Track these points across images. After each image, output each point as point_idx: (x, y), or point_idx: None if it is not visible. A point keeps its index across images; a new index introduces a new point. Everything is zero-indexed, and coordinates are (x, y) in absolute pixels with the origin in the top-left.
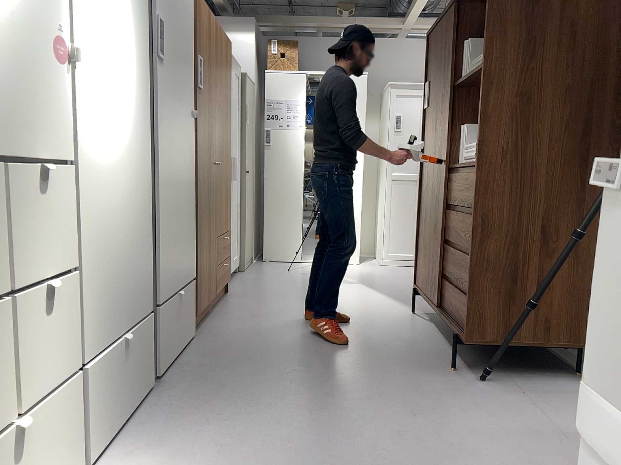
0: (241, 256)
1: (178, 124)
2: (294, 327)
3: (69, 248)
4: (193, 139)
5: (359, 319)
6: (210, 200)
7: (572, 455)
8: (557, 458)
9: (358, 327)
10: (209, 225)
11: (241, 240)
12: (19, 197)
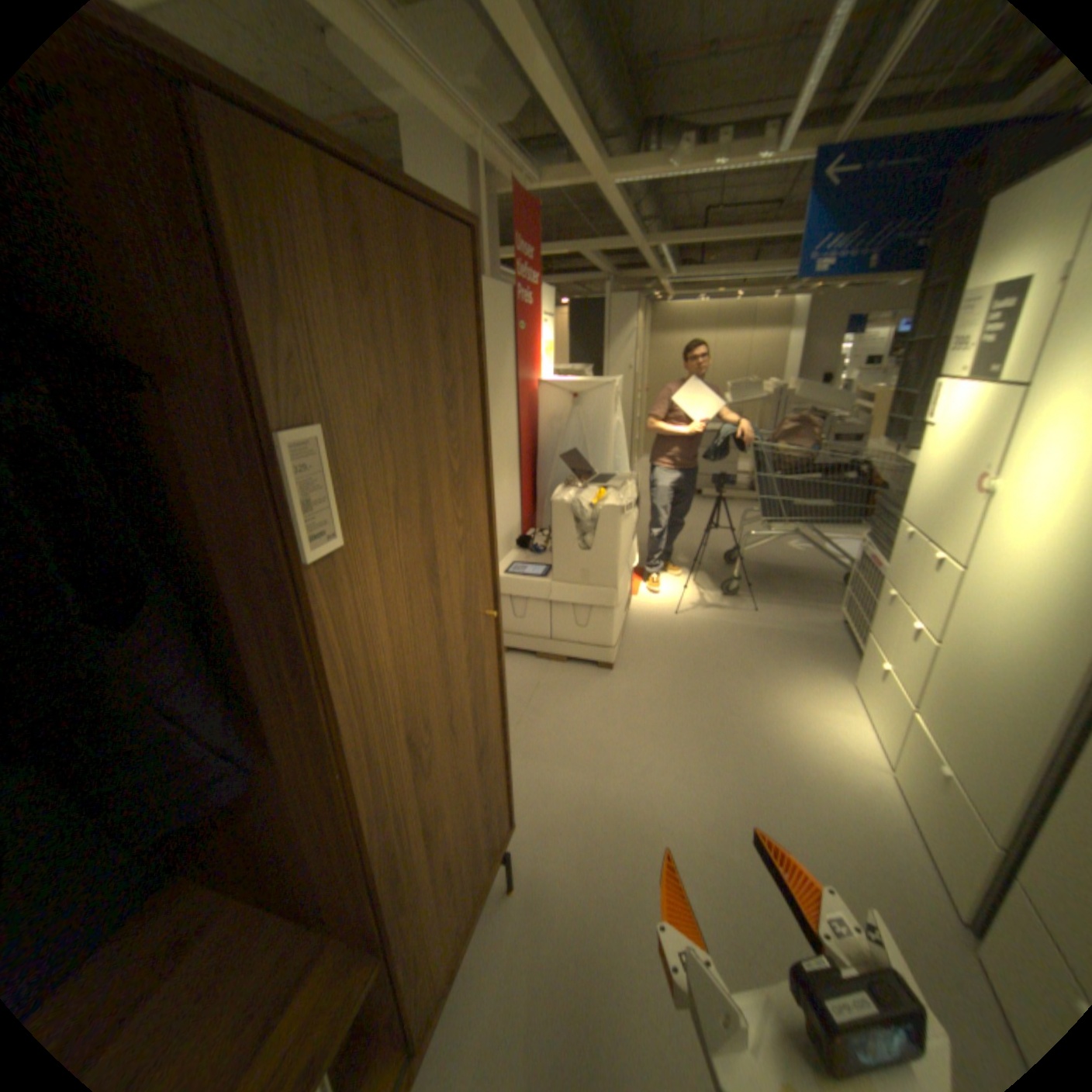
0: None
1: None
2: None
3: (945, 627)
4: None
5: None
6: None
7: (522, 737)
8: (537, 736)
9: None
10: None
11: None
12: (930, 566)
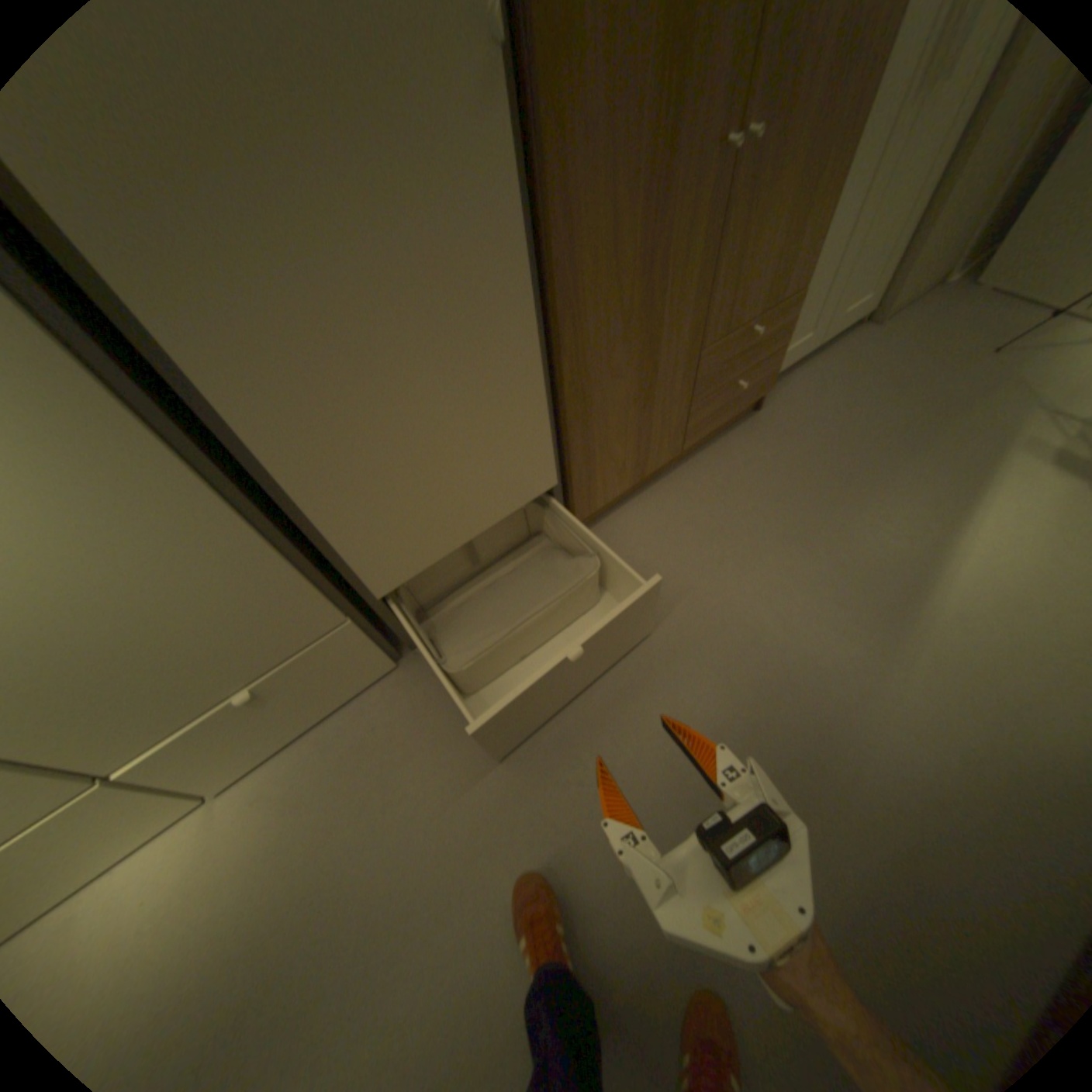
0: (890, 288)
1: (337, 168)
2: (742, 620)
3: None
4: (509, 152)
5: (918, 685)
6: (670, 285)
7: None
8: None
9: (877, 718)
10: (650, 351)
11: (908, 251)
12: None
